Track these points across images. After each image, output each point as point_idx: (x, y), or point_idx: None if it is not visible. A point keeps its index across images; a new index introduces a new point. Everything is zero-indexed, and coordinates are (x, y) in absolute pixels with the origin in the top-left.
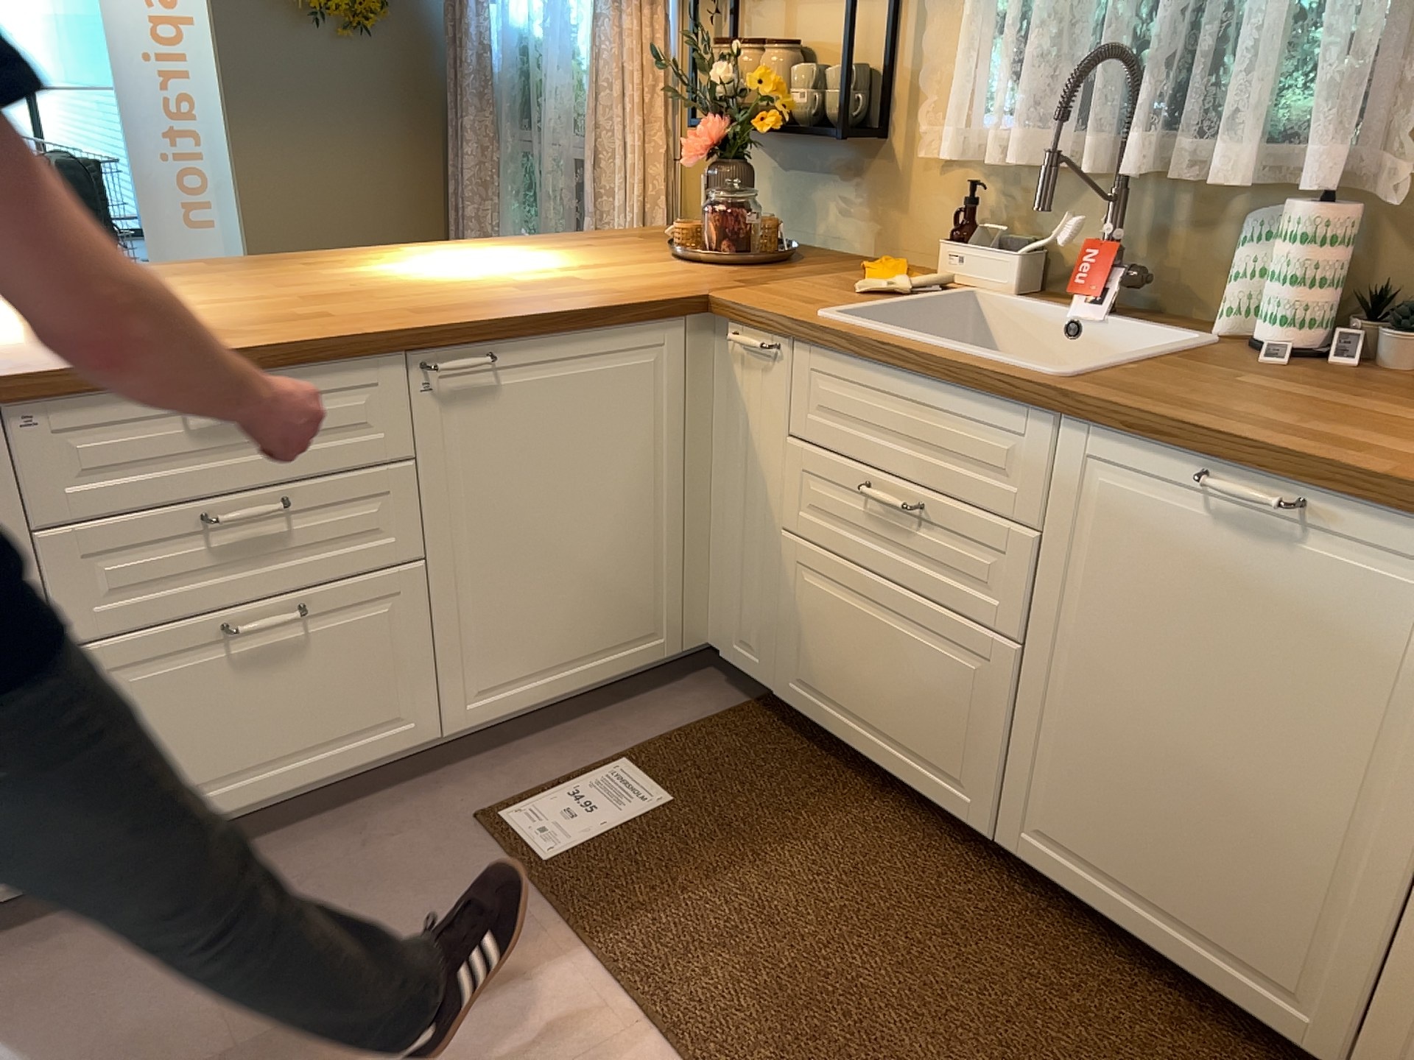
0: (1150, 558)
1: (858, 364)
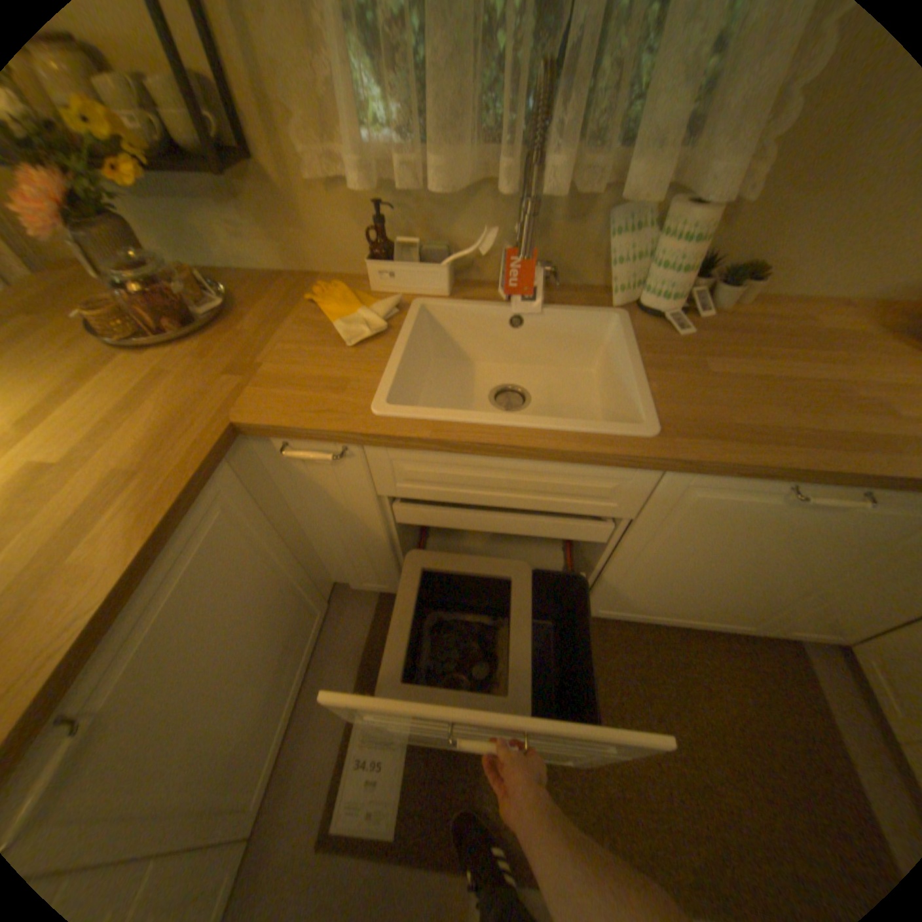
0: (730, 524)
1: (450, 454)
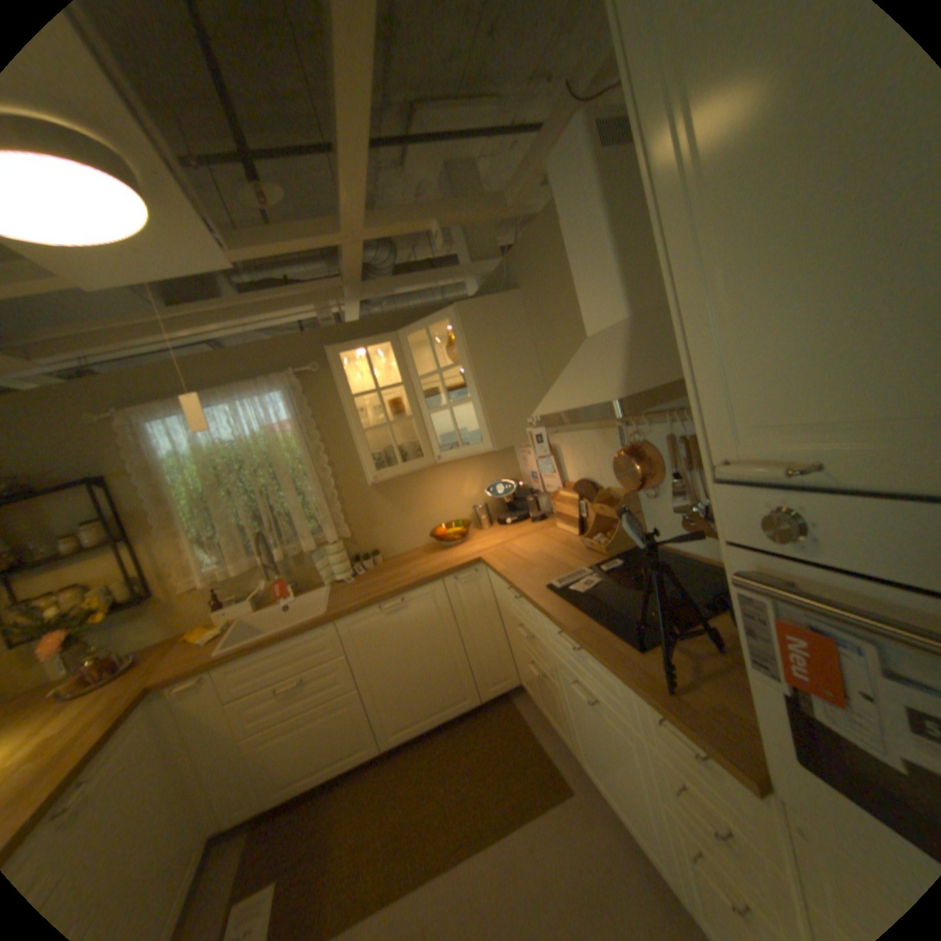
0: (378, 636)
1: (248, 657)
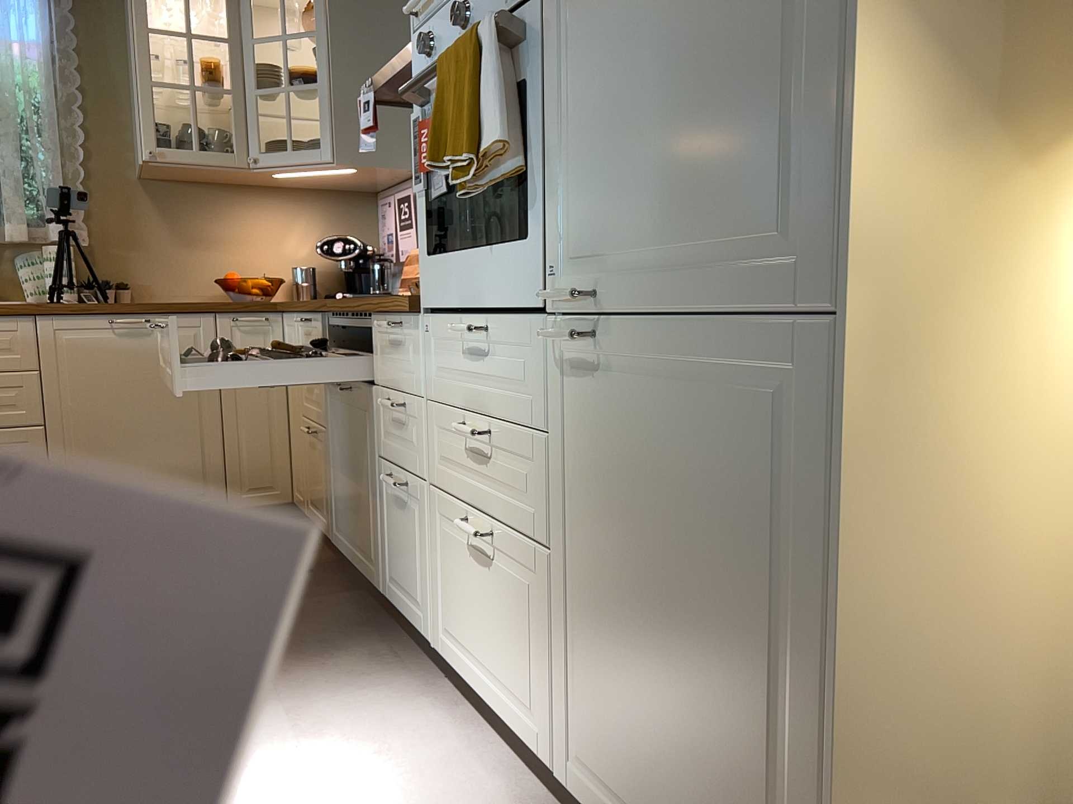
0: (97, 360)
1: None
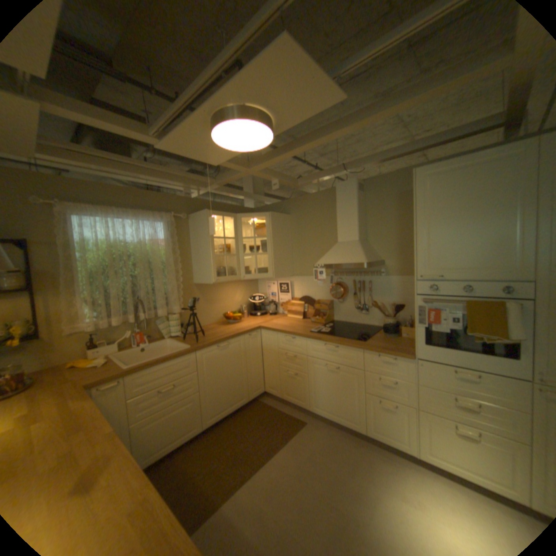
0: (214, 362)
1: (149, 371)
